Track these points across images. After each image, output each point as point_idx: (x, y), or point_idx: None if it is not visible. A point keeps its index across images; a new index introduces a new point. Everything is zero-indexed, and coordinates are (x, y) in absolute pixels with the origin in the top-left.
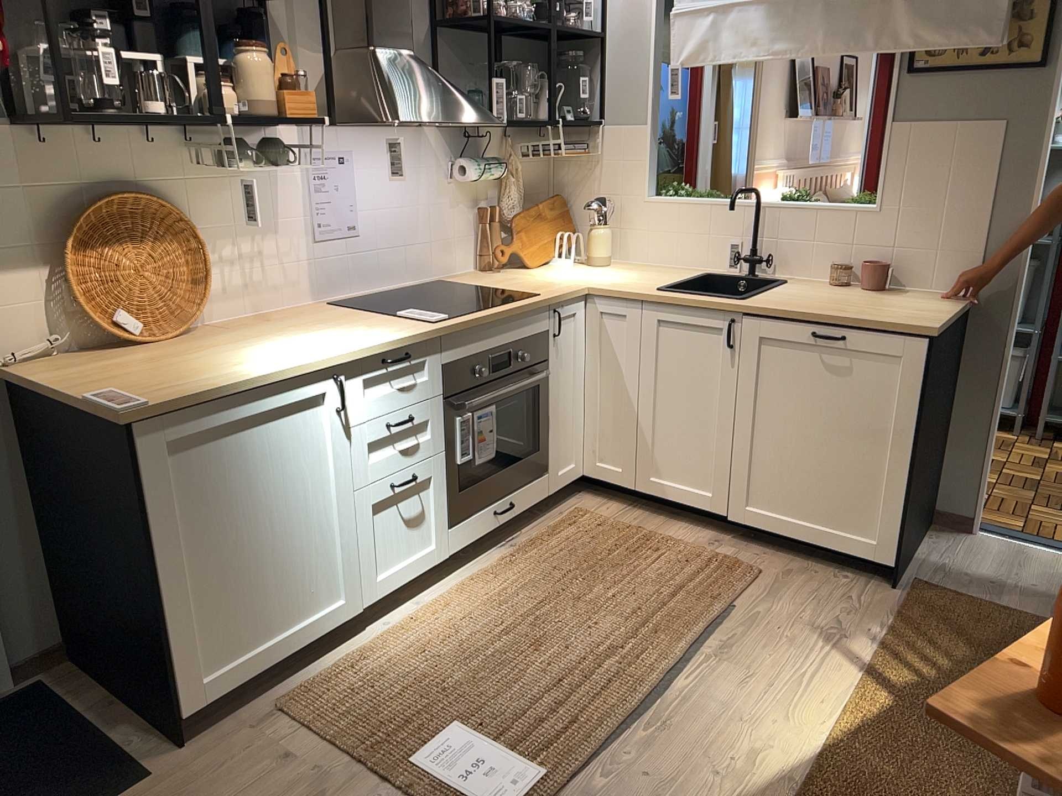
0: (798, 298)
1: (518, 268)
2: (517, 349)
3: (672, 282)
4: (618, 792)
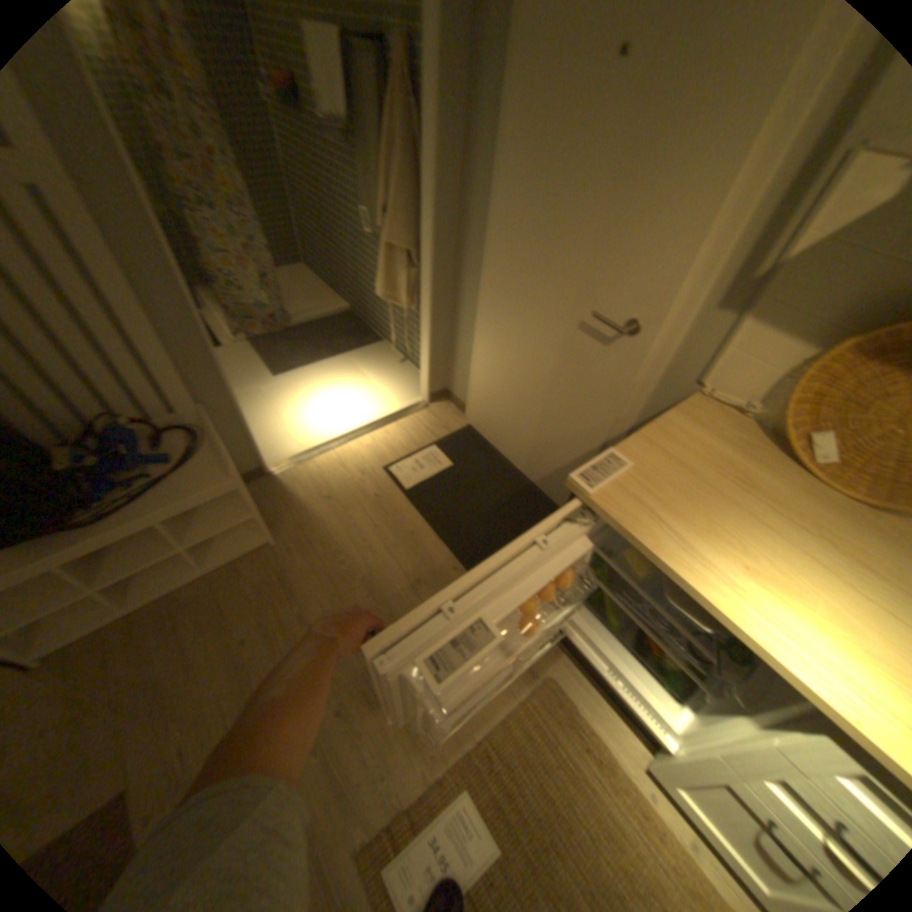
0: None
1: None
2: None
3: None
4: None
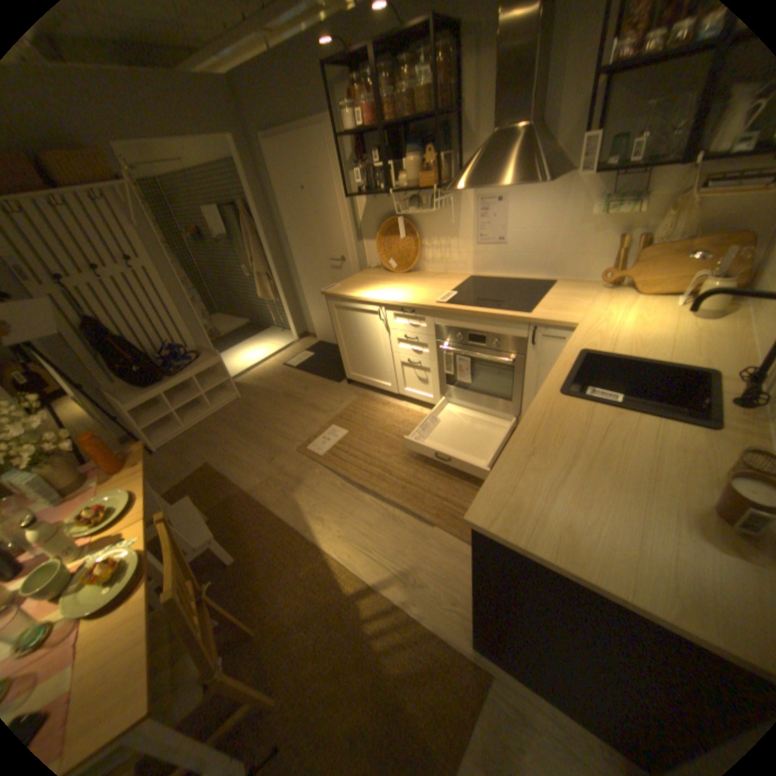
0: (597, 430)
1: (636, 291)
2: (495, 338)
3: (637, 356)
4: (312, 476)
